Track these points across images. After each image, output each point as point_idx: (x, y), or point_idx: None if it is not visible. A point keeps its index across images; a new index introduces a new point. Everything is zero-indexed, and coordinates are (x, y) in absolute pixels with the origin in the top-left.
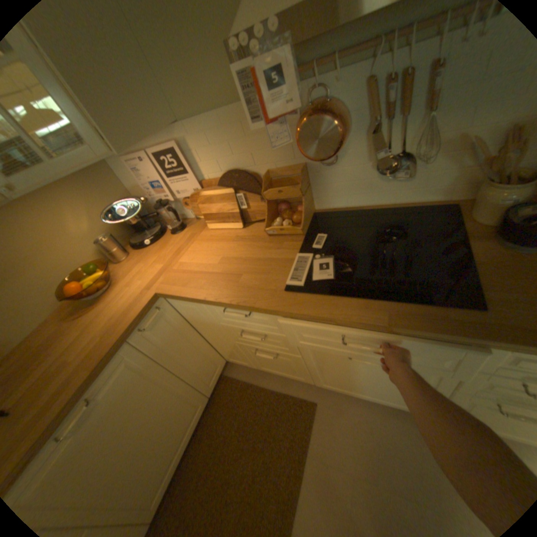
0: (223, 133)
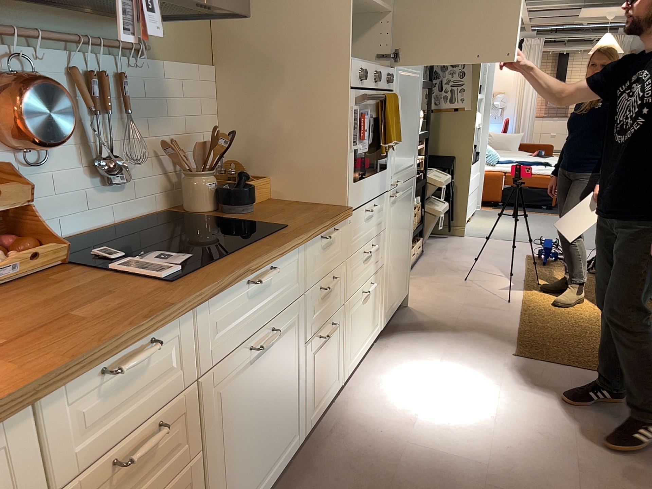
0: None
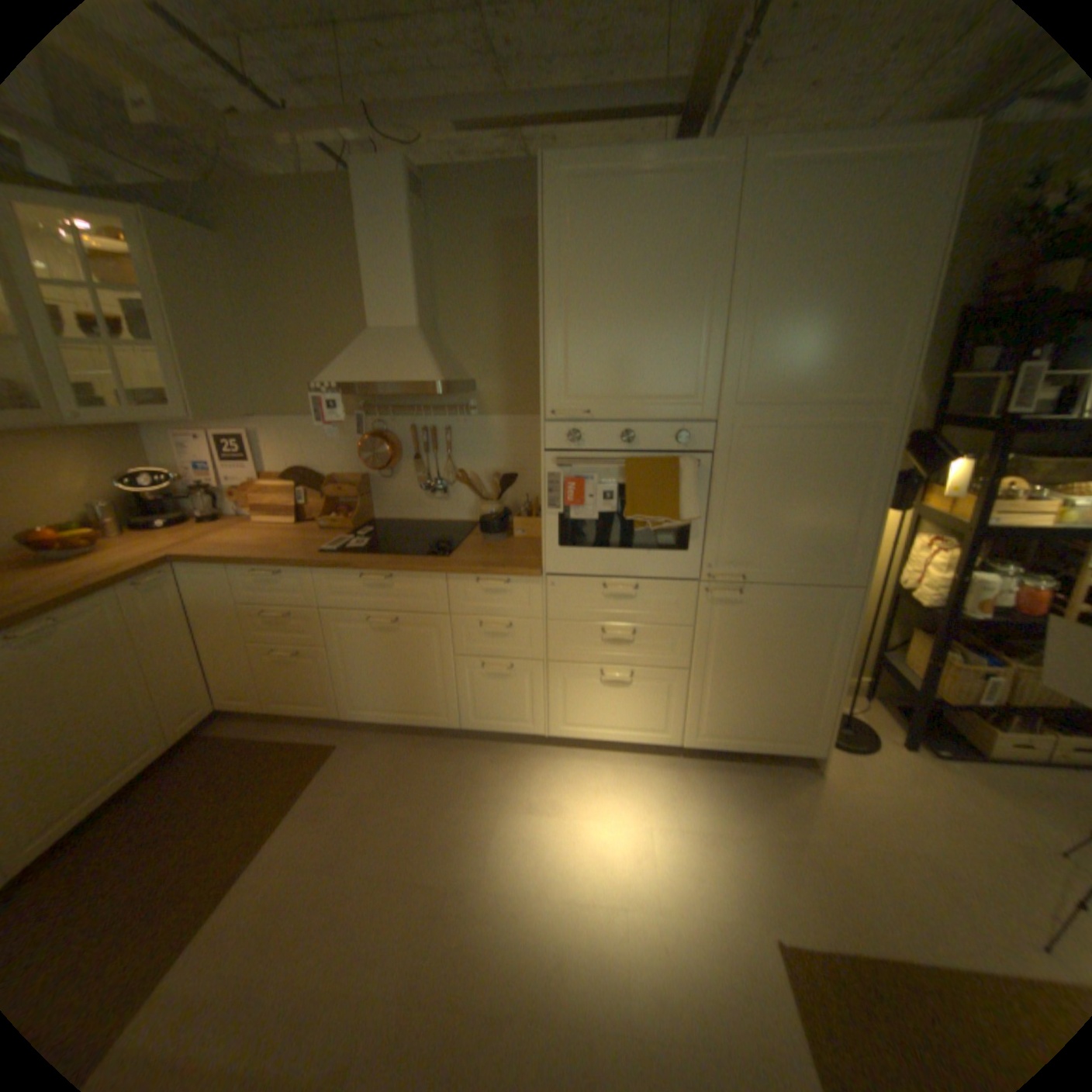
0: (299, 437)
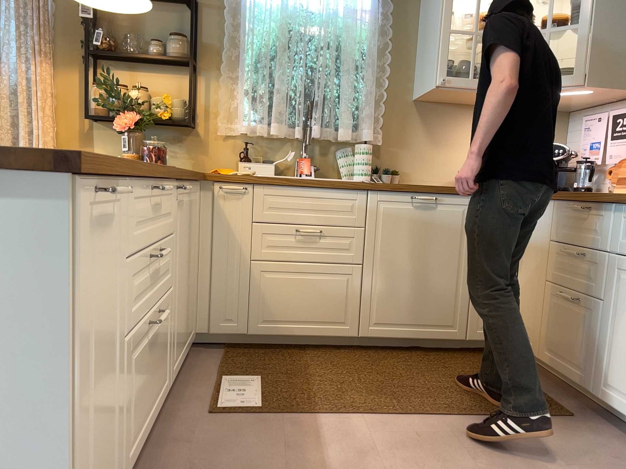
0: None
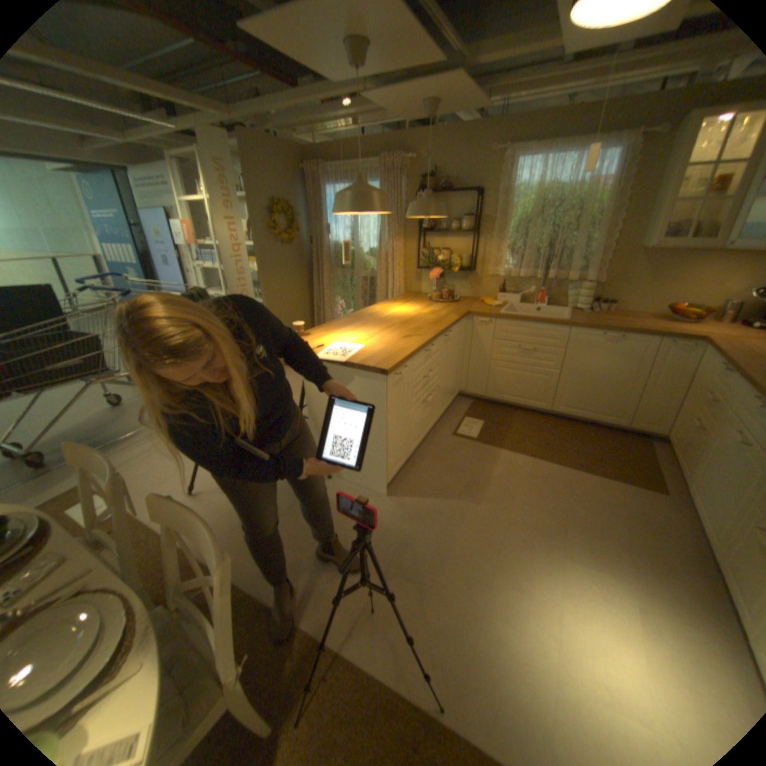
0: None
